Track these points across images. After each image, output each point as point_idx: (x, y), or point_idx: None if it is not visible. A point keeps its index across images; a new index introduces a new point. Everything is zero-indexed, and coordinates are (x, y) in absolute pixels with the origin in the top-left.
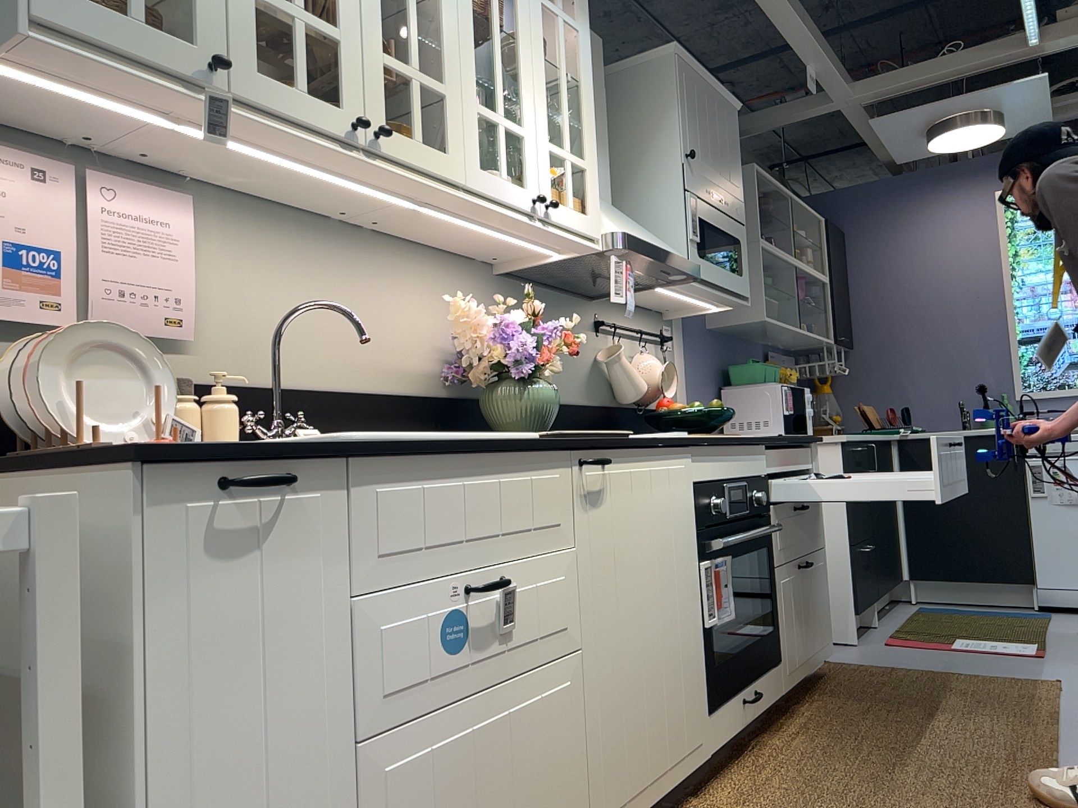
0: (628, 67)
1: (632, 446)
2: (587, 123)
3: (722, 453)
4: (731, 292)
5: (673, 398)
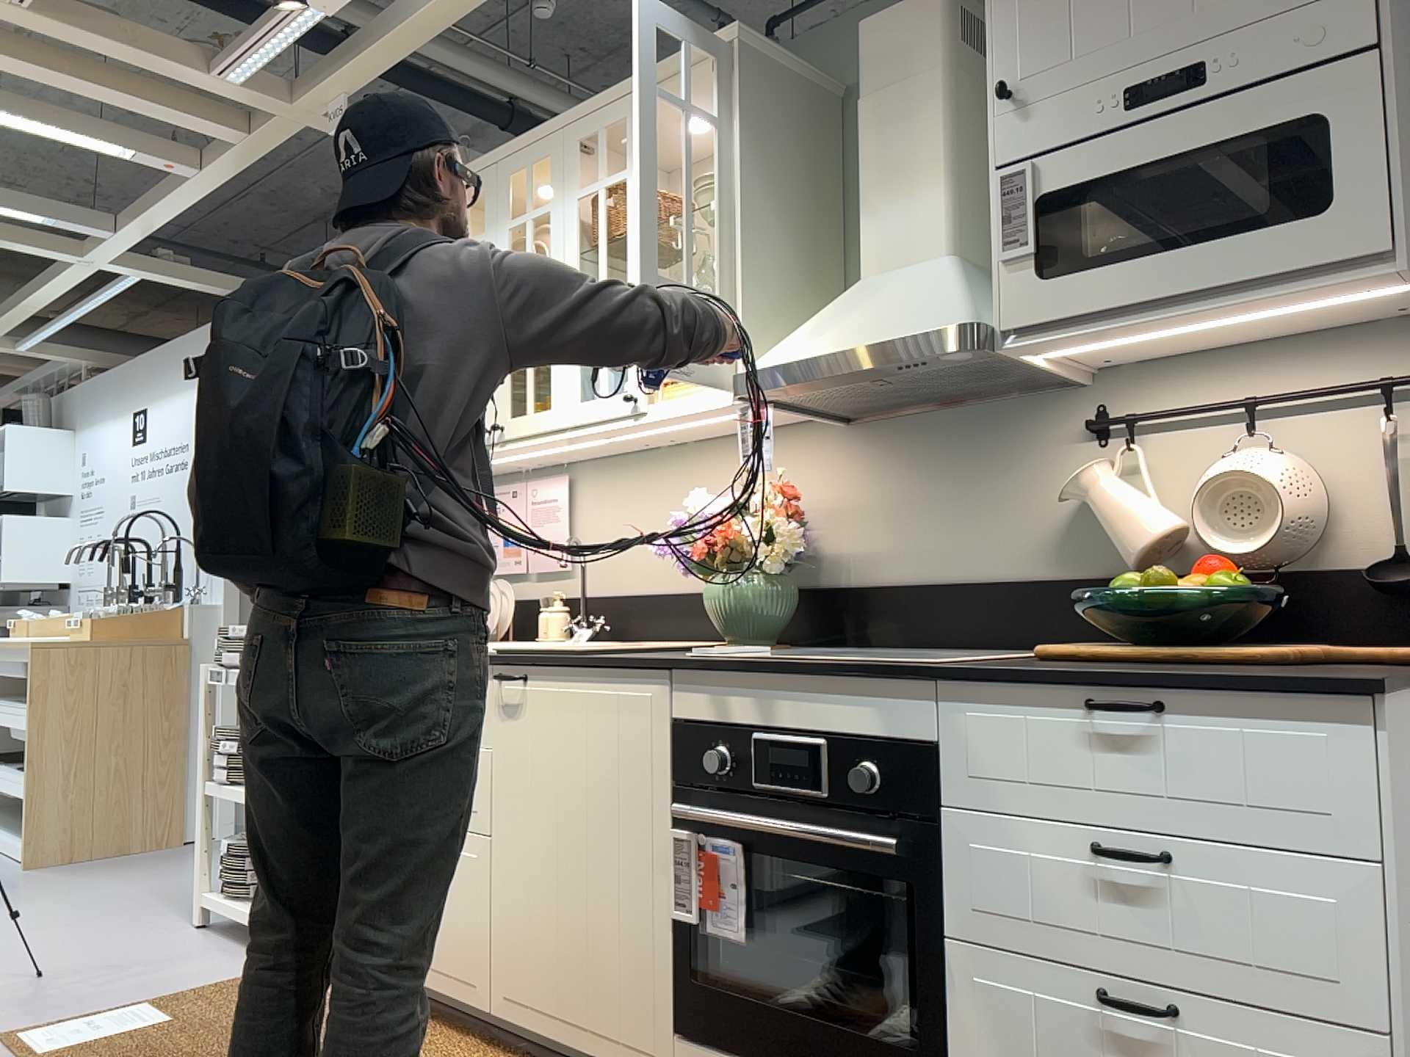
0: None
1: (552, 665)
2: (718, 251)
3: (752, 686)
4: (1251, 283)
5: None
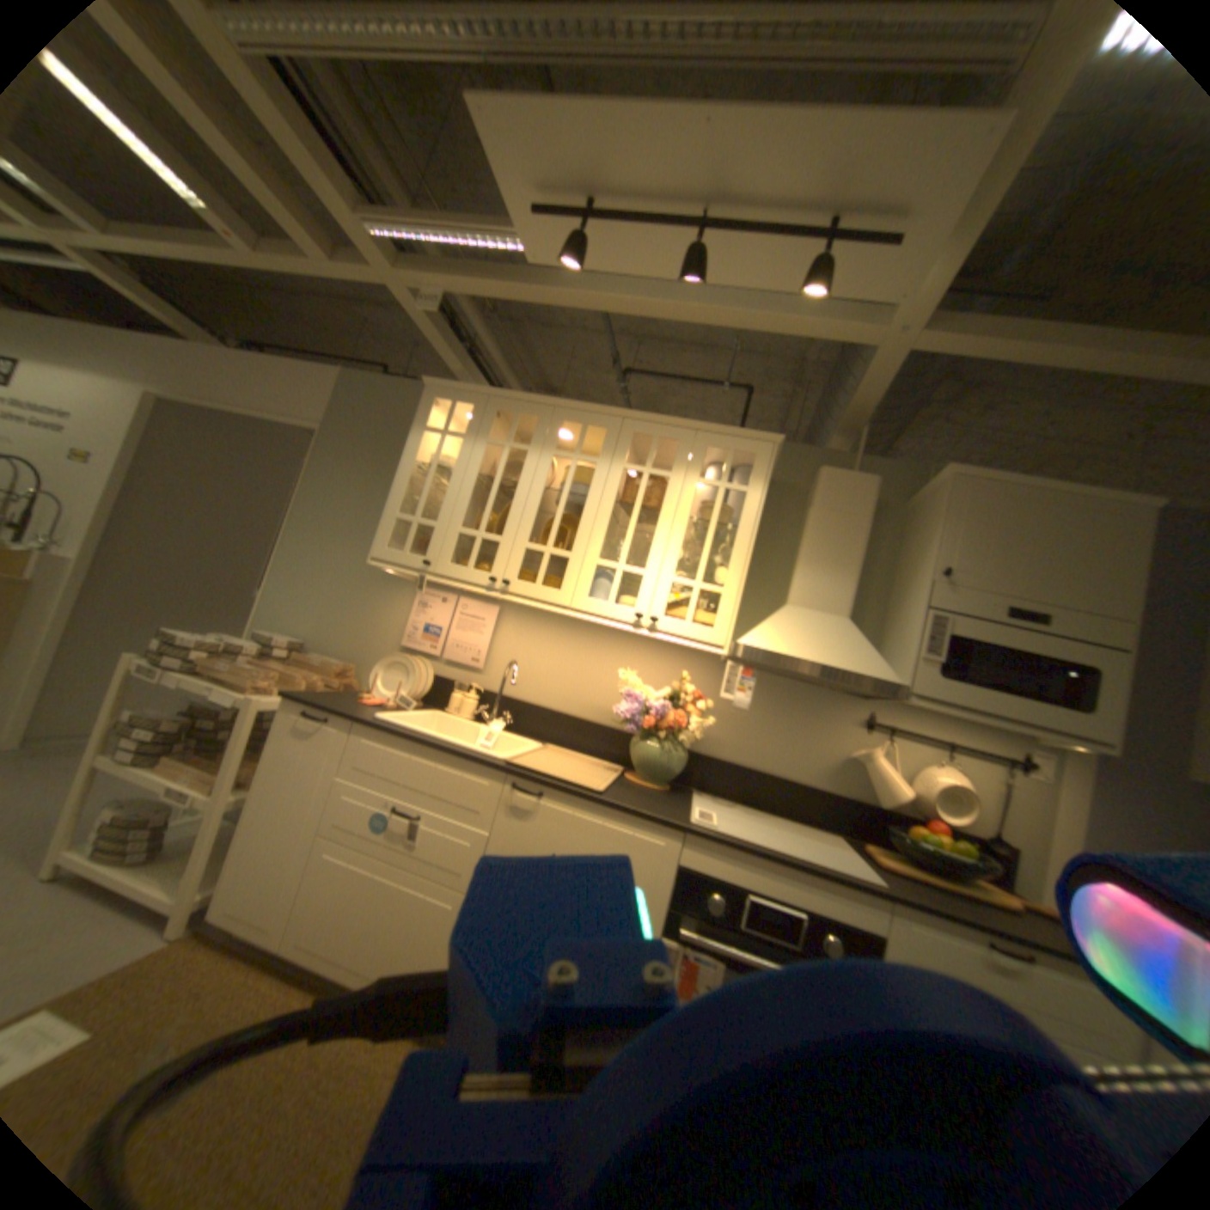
0: (927, 490)
1: (575, 796)
2: (732, 558)
3: (753, 864)
4: (1045, 728)
5: (1029, 838)
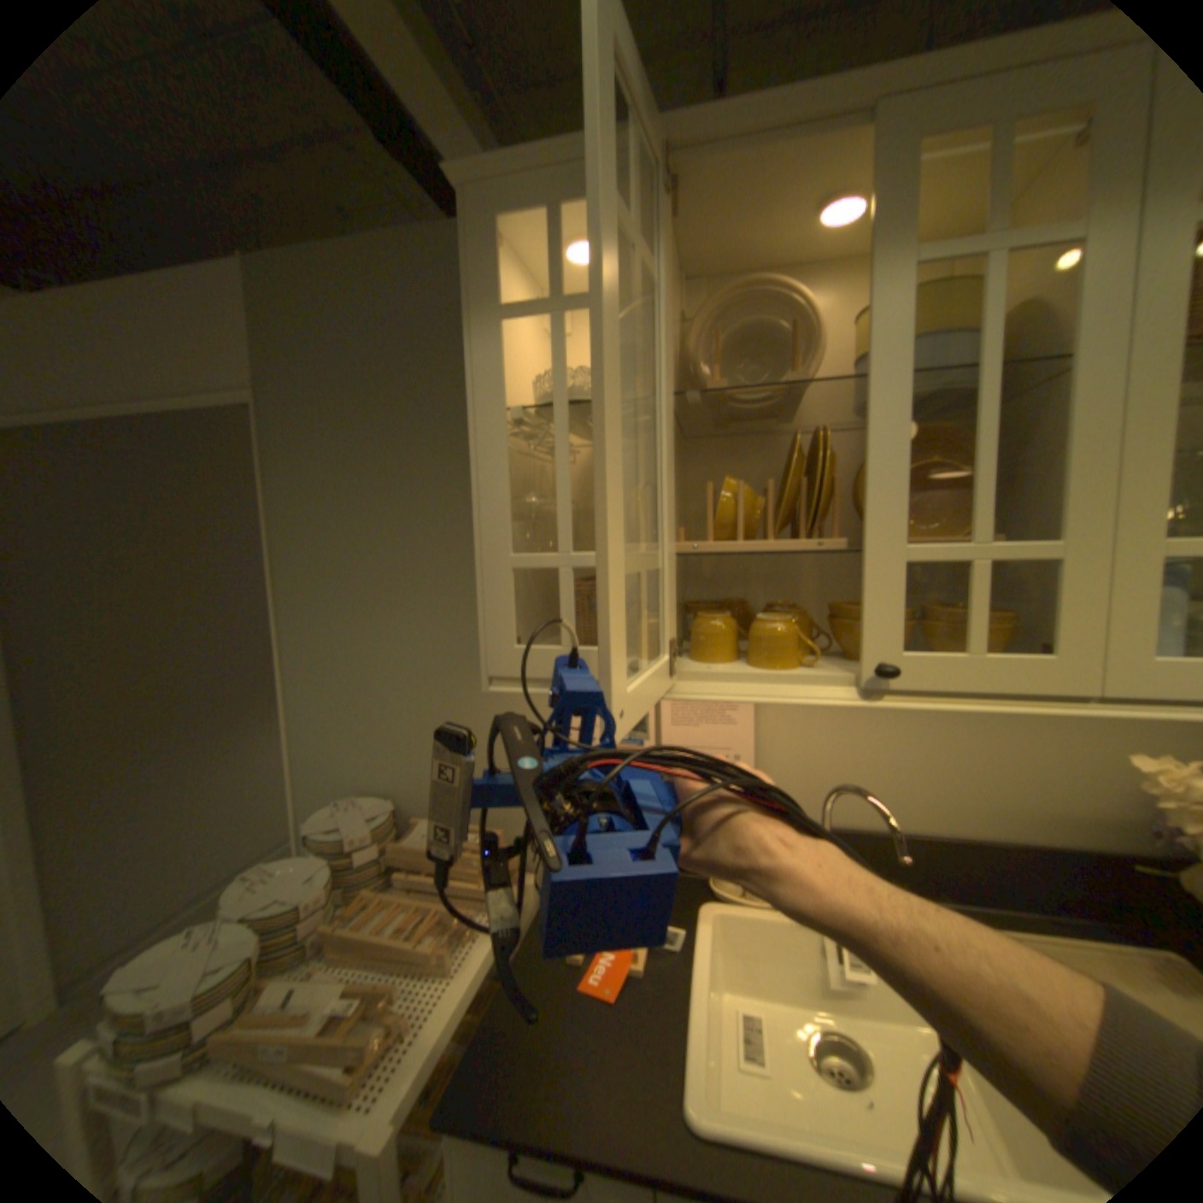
0: None
1: None
2: None
3: None
4: None
5: None
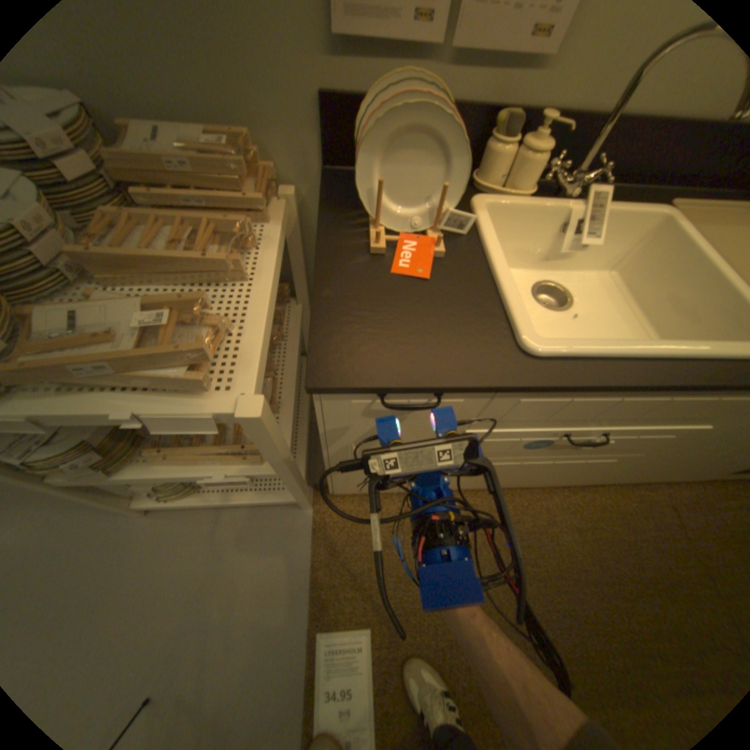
0: None
1: None
2: None
3: None
4: None
5: None
